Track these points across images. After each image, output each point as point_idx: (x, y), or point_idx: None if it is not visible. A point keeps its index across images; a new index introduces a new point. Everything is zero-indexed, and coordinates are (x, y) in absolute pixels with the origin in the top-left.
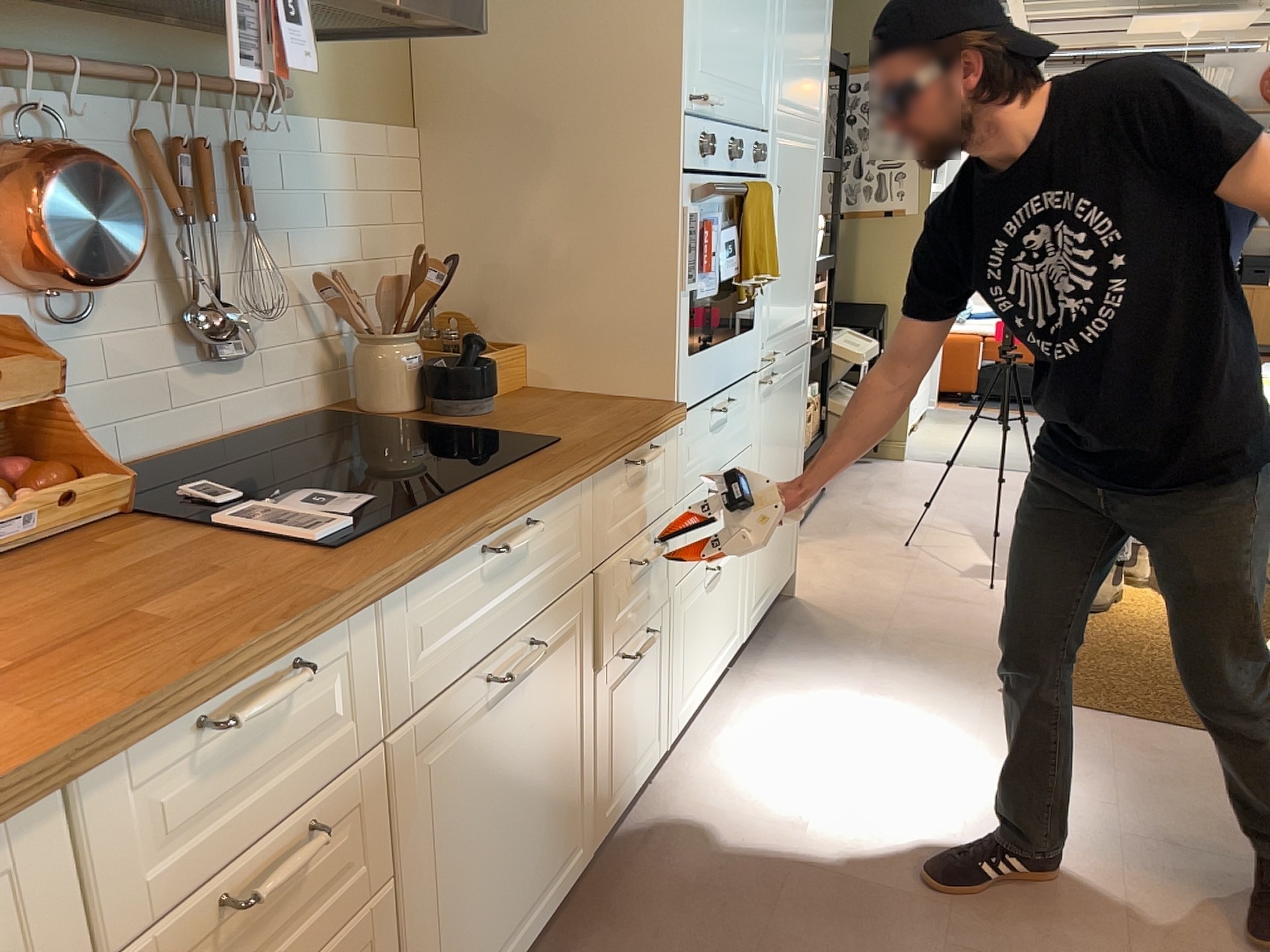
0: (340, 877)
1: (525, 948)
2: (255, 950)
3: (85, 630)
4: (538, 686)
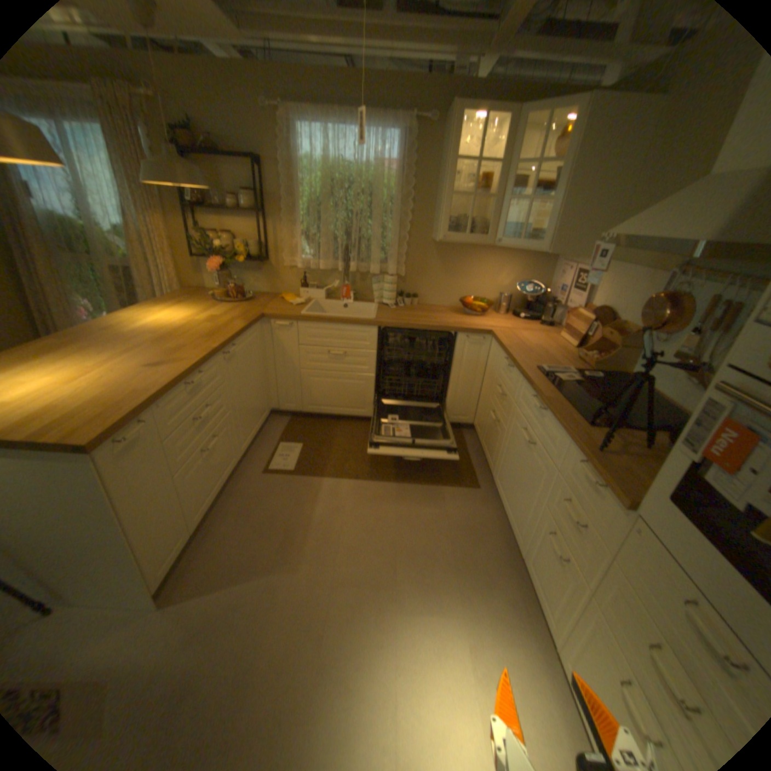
0: (505, 414)
1: (508, 520)
2: (499, 402)
3: (533, 352)
4: (533, 463)
